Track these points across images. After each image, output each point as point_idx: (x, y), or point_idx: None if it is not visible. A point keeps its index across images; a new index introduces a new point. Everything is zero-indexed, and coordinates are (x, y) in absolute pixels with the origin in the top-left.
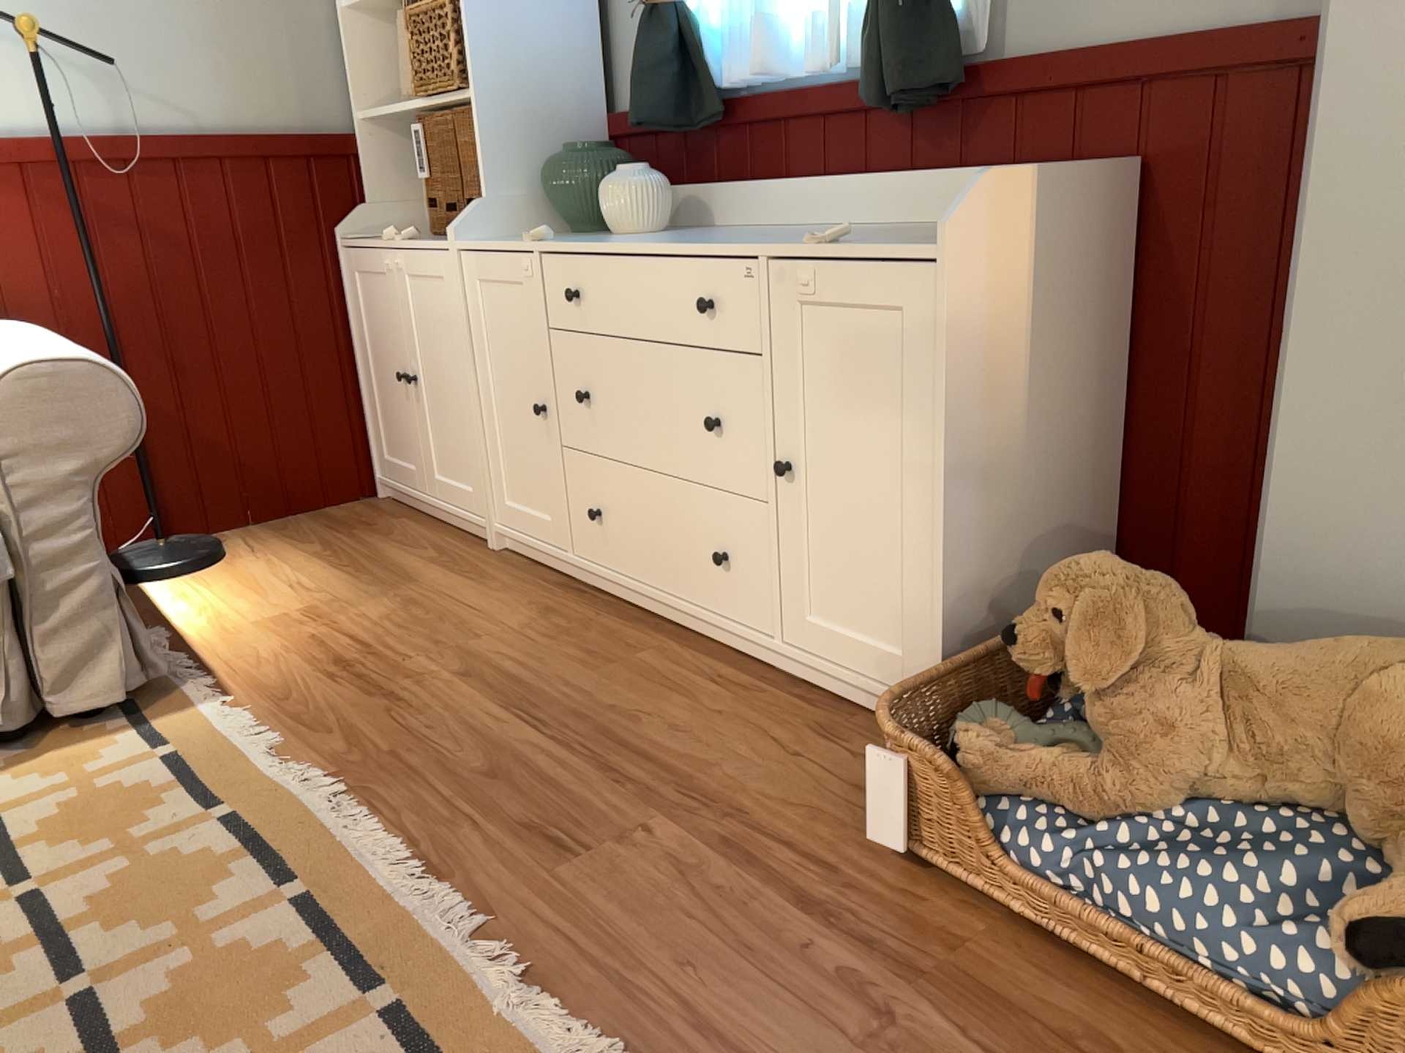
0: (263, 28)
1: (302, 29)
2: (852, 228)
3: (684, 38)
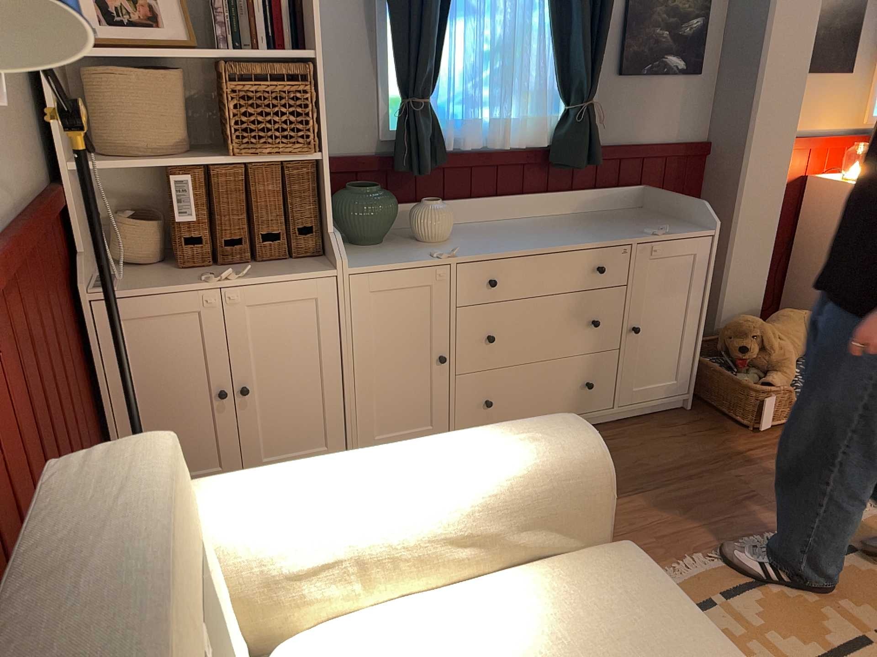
0: (6, 76)
1: (16, 76)
2: (544, 220)
3: (434, 120)
